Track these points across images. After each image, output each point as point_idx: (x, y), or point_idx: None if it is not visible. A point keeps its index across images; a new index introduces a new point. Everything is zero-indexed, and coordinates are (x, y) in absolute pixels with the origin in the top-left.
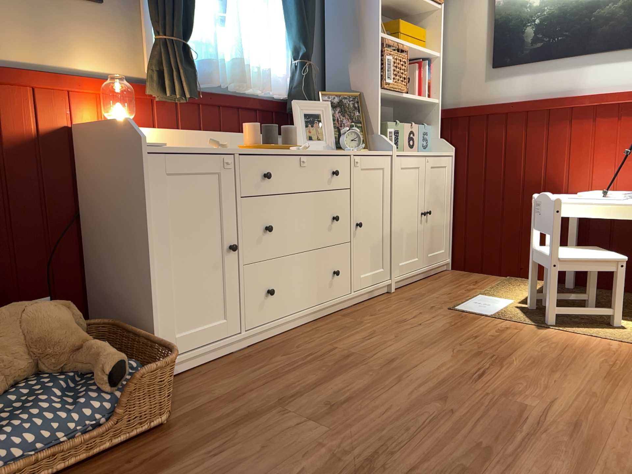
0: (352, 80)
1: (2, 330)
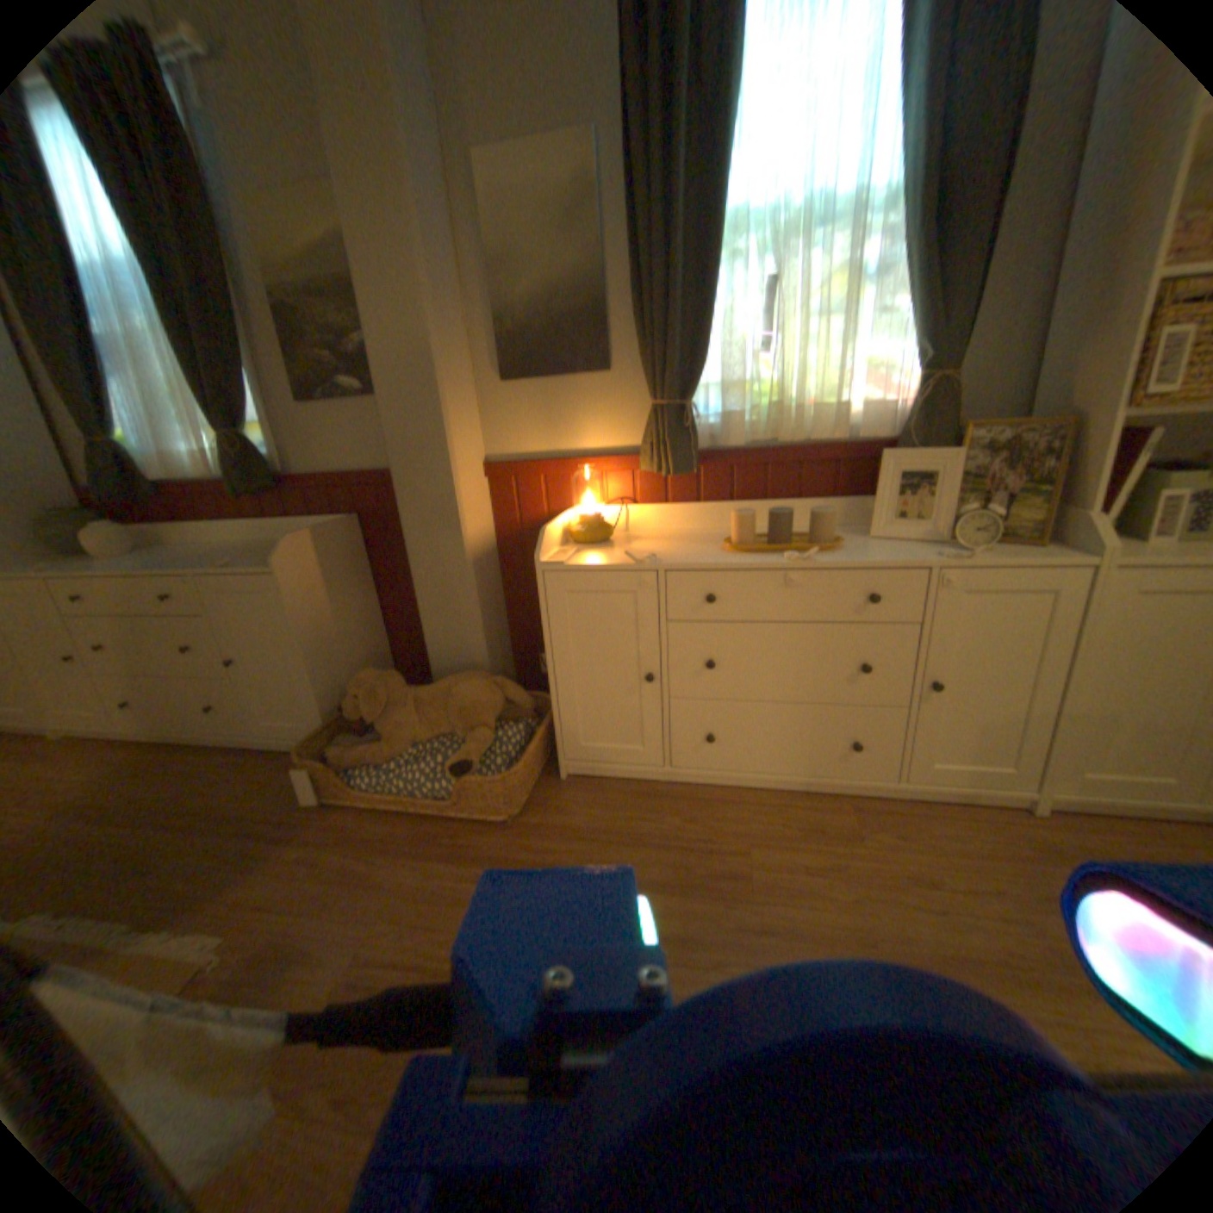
0: (1078, 384)
1: (442, 696)
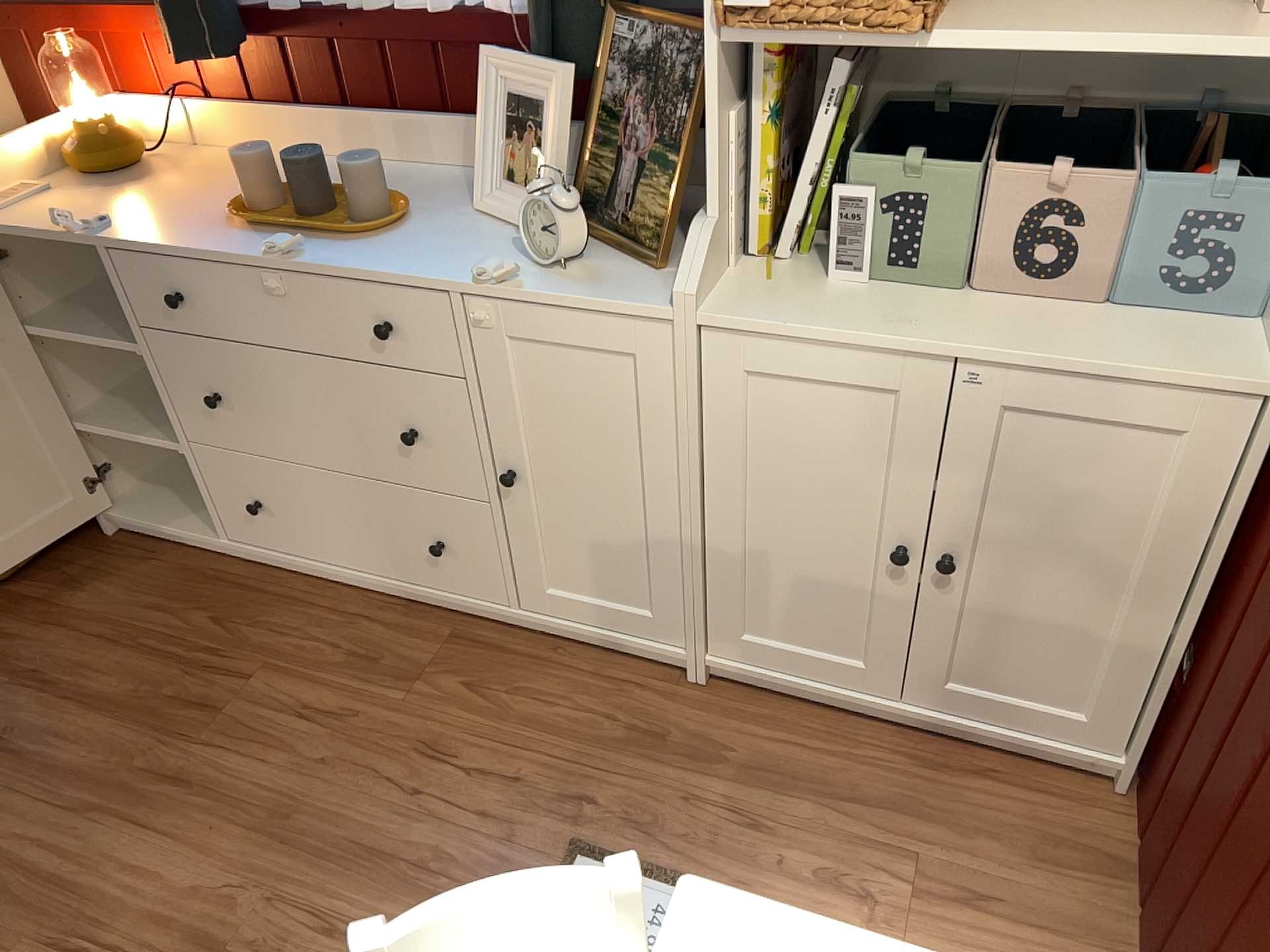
0: None
1: None
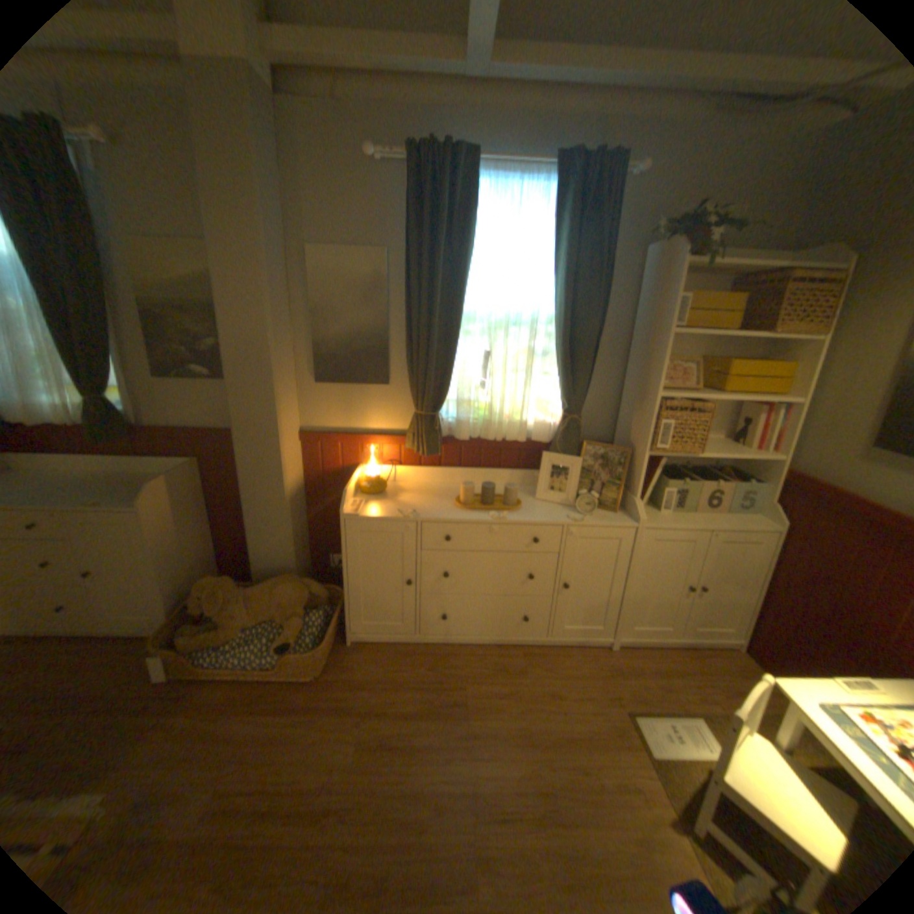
0: (632, 431)
1: (264, 596)
